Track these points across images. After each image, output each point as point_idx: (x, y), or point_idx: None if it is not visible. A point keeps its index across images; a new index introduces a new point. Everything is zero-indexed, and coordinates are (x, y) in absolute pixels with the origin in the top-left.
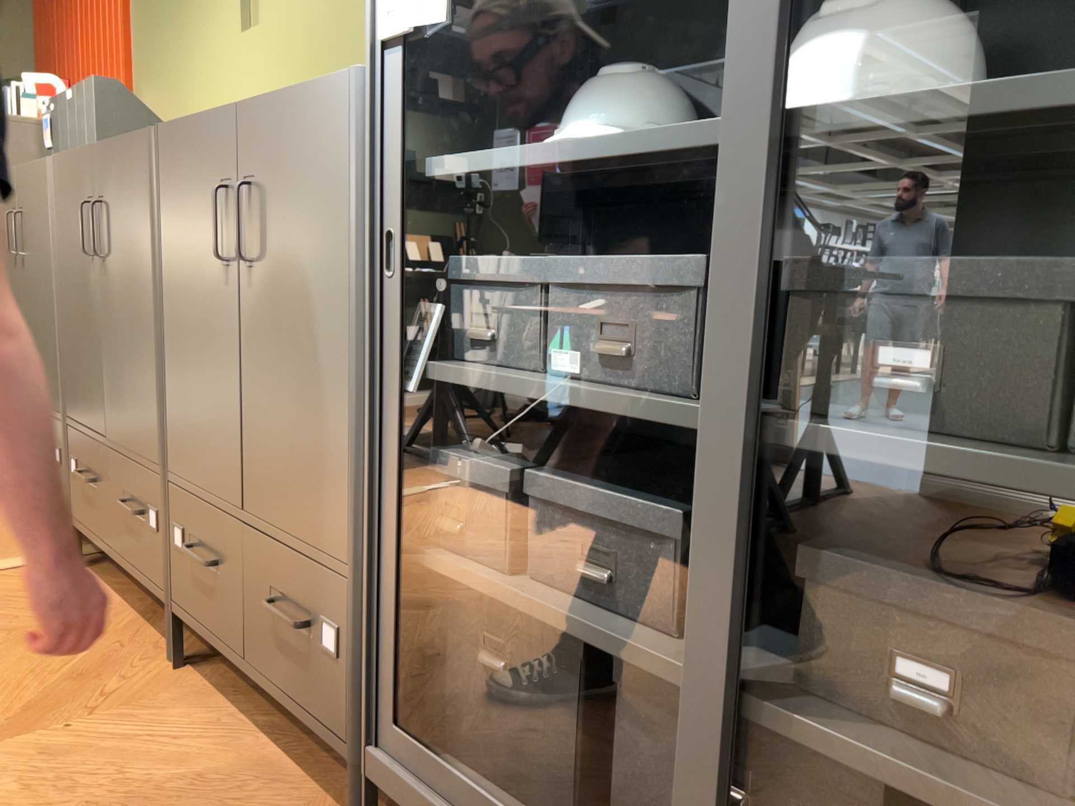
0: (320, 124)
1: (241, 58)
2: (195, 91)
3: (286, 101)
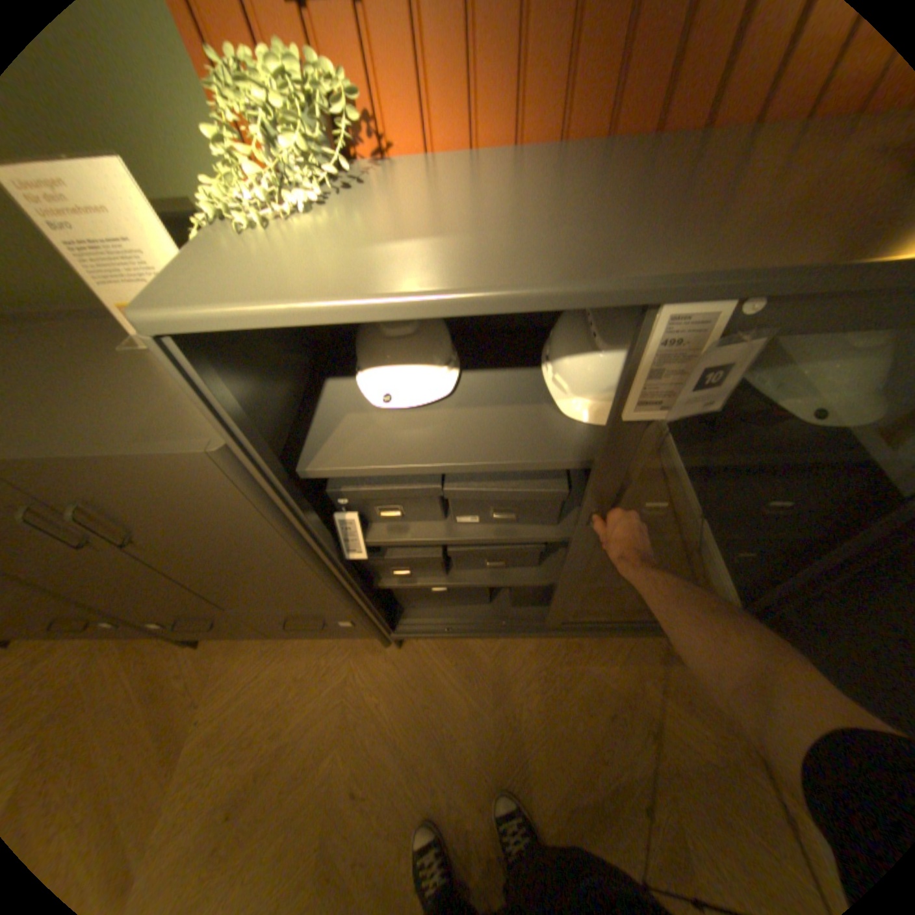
0: (177, 482)
1: None
2: None
3: (92, 467)
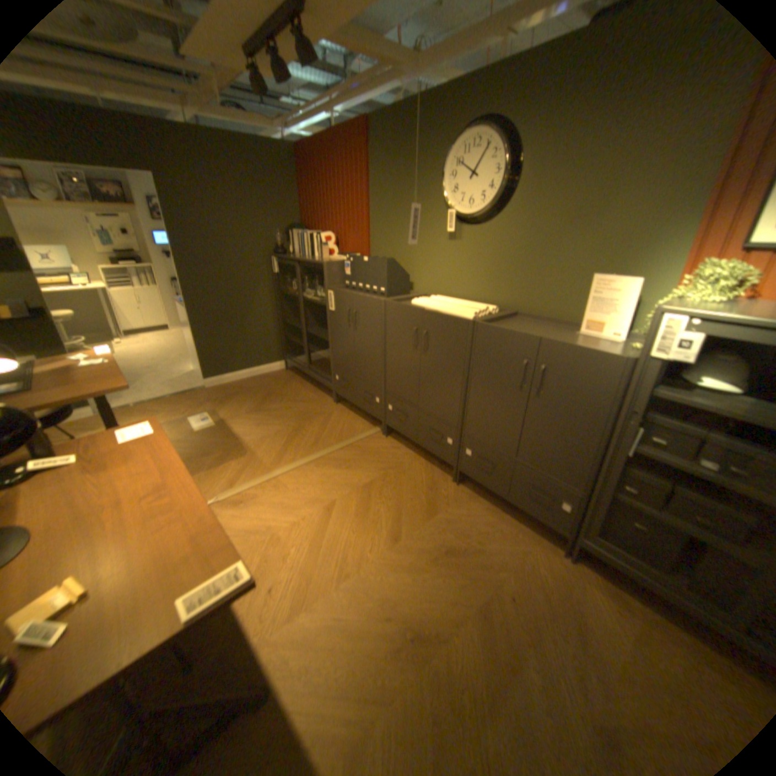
0: (601, 366)
1: (447, 249)
2: (413, 254)
3: (578, 350)
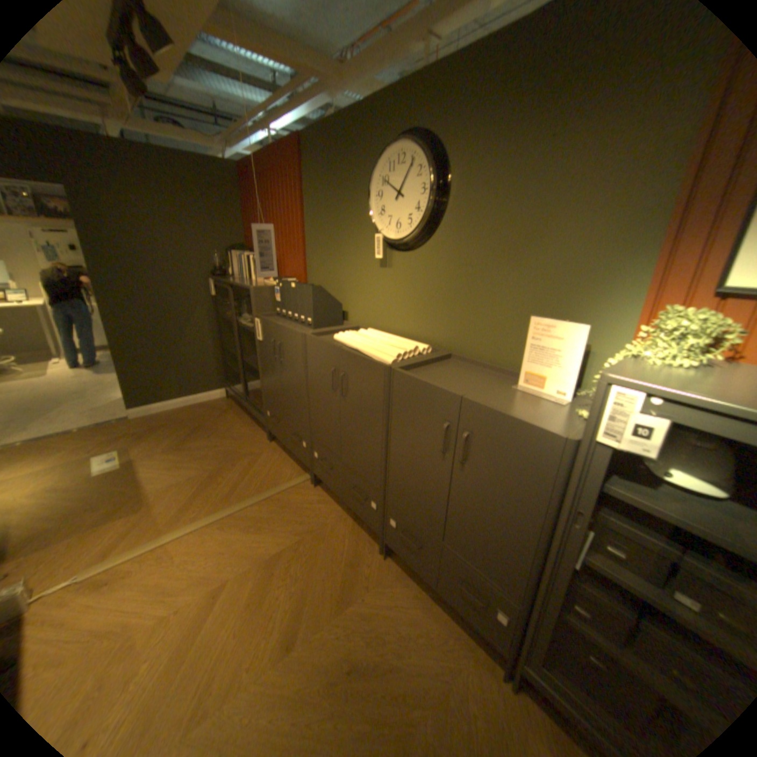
0: (534, 445)
1: (379, 278)
2: (347, 281)
3: (506, 420)
